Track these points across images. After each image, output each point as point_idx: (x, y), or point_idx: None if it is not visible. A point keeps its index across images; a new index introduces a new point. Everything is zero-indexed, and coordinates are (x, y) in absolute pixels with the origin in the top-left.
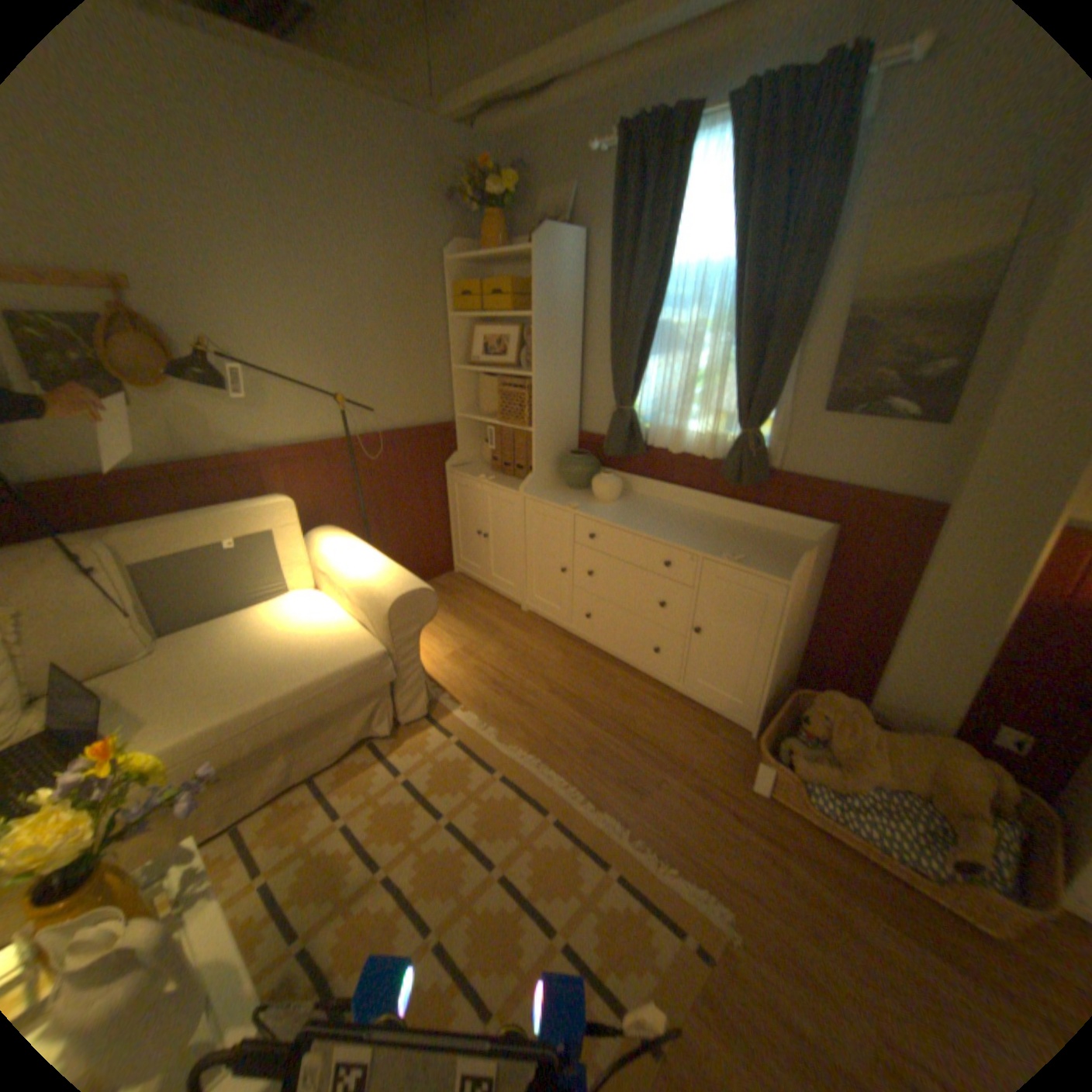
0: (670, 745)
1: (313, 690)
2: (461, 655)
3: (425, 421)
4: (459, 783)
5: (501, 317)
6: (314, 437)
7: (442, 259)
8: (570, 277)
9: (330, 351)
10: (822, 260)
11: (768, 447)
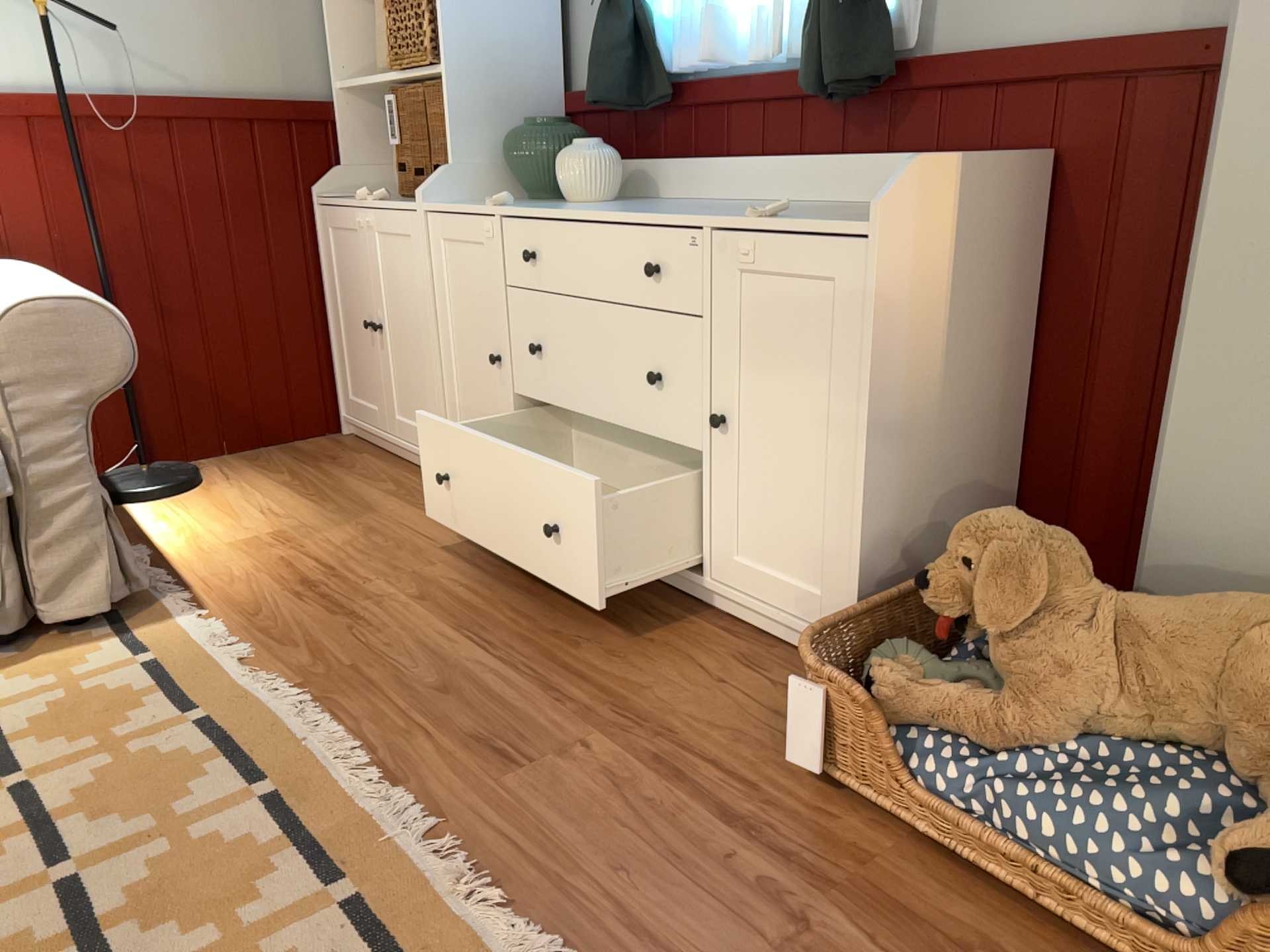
0: (637, 685)
1: None
2: (265, 542)
3: (265, 96)
4: (102, 722)
5: None
6: (5, 88)
7: None
8: None
9: None
10: None
11: (890, 10)
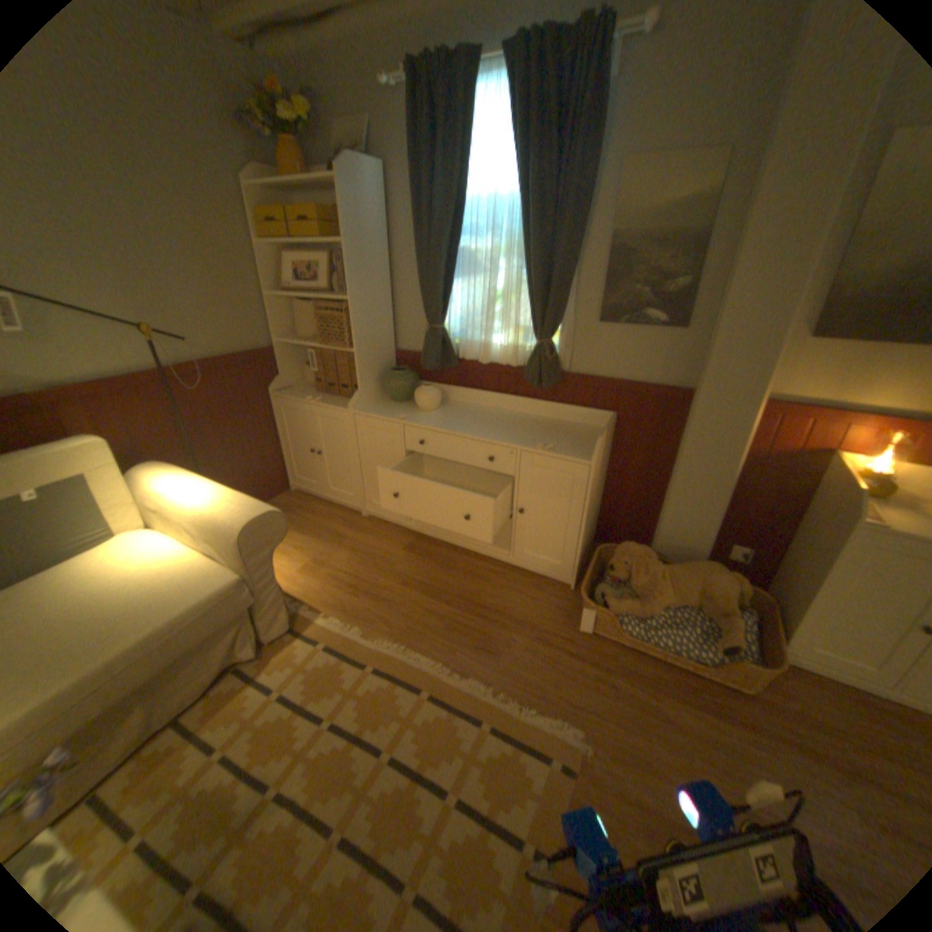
0: (510, 608)
1: (166, 632)
2: (312, 566)
3: (242, 347)
4: (333, 684)
5: (308, 244)
6: (118, 369)
7: (238, 183)
8: (373, 205)
9: (123, 276)
10: (589, 196)
11: (558, 354)
